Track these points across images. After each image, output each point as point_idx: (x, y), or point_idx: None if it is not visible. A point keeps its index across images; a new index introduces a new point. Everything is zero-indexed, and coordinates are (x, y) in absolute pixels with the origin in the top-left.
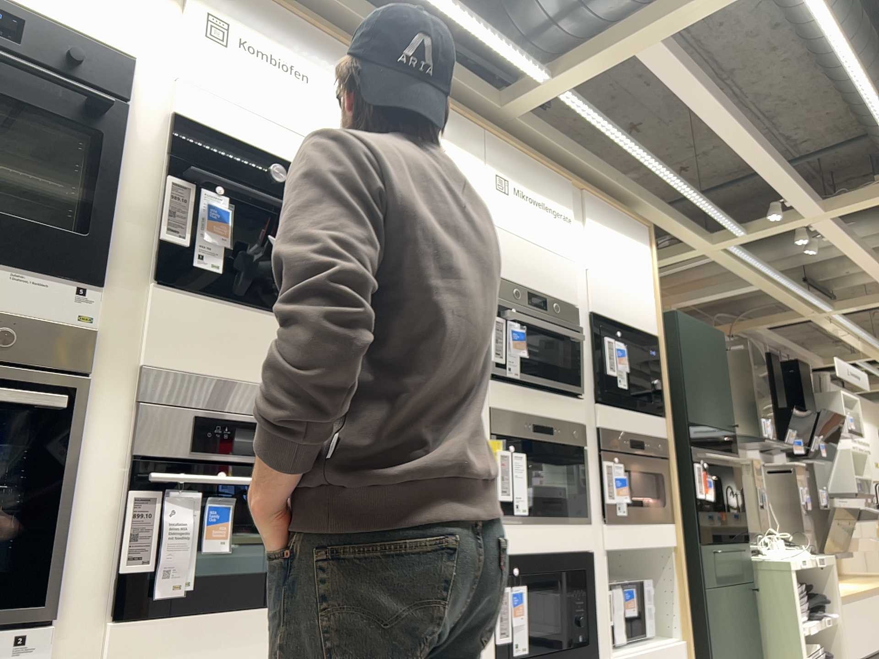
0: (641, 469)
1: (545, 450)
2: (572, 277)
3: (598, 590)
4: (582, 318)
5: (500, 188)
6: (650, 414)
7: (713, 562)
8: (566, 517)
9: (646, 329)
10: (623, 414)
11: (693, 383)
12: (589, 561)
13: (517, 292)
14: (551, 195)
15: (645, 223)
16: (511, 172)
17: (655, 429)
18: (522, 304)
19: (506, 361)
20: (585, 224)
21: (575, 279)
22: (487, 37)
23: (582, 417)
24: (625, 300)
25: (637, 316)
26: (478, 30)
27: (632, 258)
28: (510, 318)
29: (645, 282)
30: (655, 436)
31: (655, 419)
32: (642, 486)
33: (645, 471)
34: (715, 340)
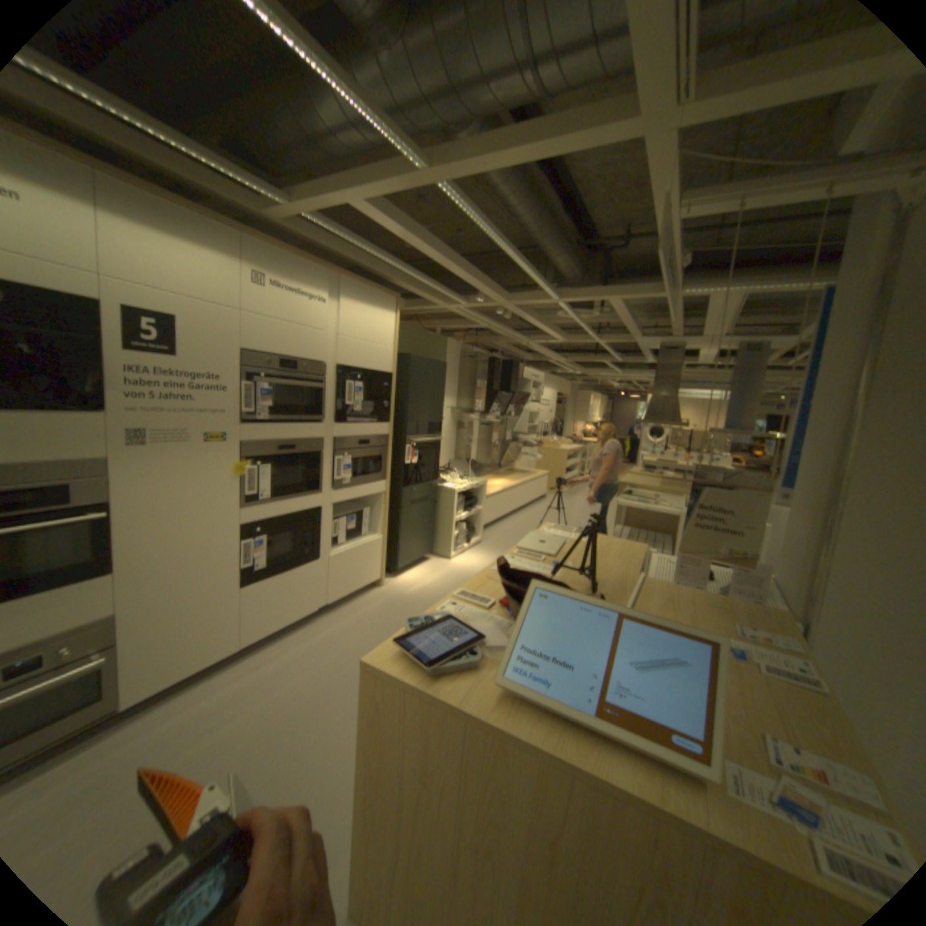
0: (365, 456)
1: (287, 459)
2: (322, 345)
3: (322, 526)
4: (329, 370)
5: (255, 284)
6: (379, 422)
7: (409, 495)
8: (300, 494)
9: (383, 370)
10: (354, 427)
11: (416, 399)
12: (316, 513)
13: (268, 362)
14: (307, 284)
15: (394, 297)
16: (267, 269)
17: (379, 432)
18: (273, 370)
19: (254, 411)
20: (339, 303)
21: (324, 345)
22: (220, 165)
23: (320, 435)
24: (367, 354)
25: (376, 363)
26: (208, 159)
27: (378, 323)
28: (258, 383)
29: (387, 339)
30: (379, 436)
31: (380, 426)
32: (365, 465)
33: (367, 457)
34: (438, 370)
